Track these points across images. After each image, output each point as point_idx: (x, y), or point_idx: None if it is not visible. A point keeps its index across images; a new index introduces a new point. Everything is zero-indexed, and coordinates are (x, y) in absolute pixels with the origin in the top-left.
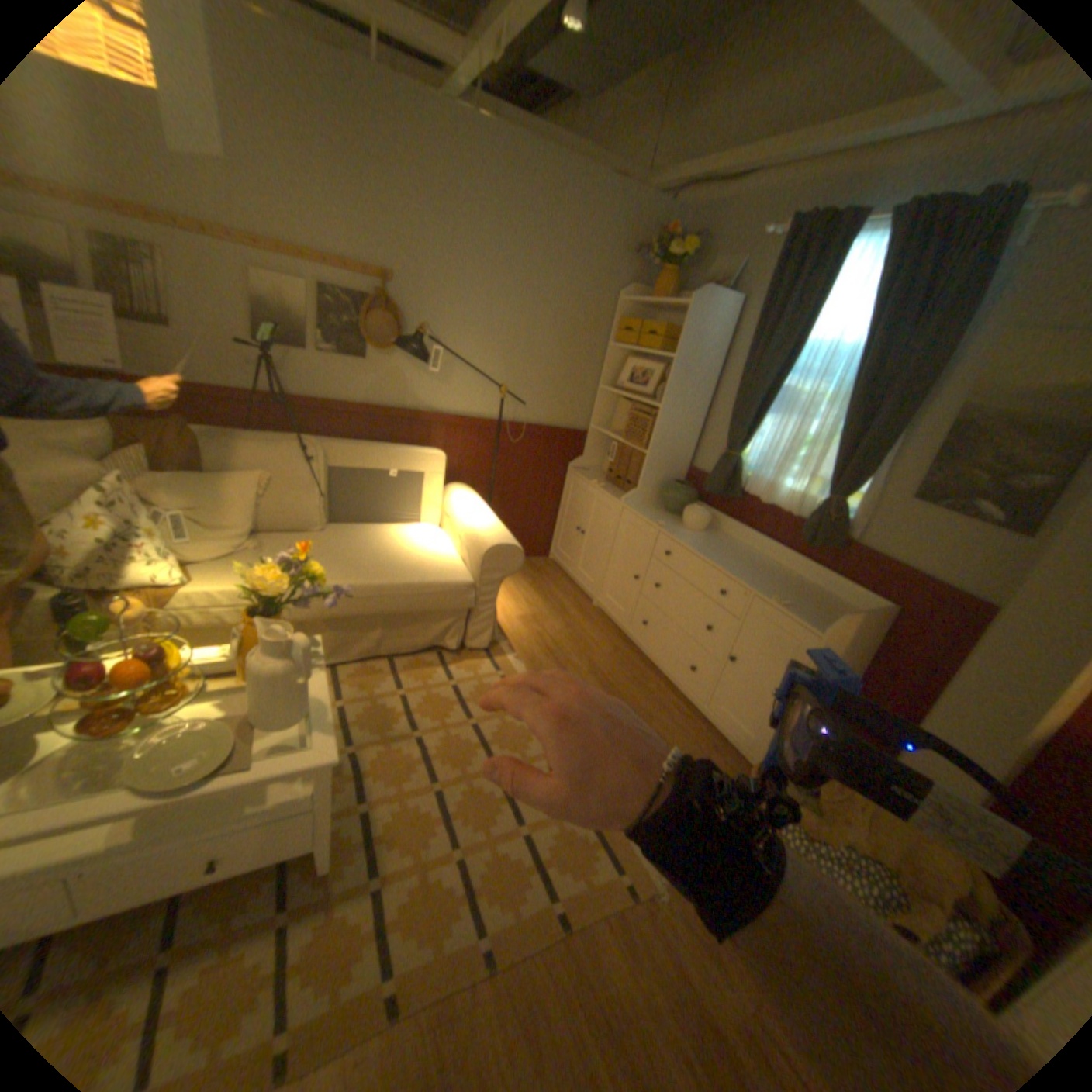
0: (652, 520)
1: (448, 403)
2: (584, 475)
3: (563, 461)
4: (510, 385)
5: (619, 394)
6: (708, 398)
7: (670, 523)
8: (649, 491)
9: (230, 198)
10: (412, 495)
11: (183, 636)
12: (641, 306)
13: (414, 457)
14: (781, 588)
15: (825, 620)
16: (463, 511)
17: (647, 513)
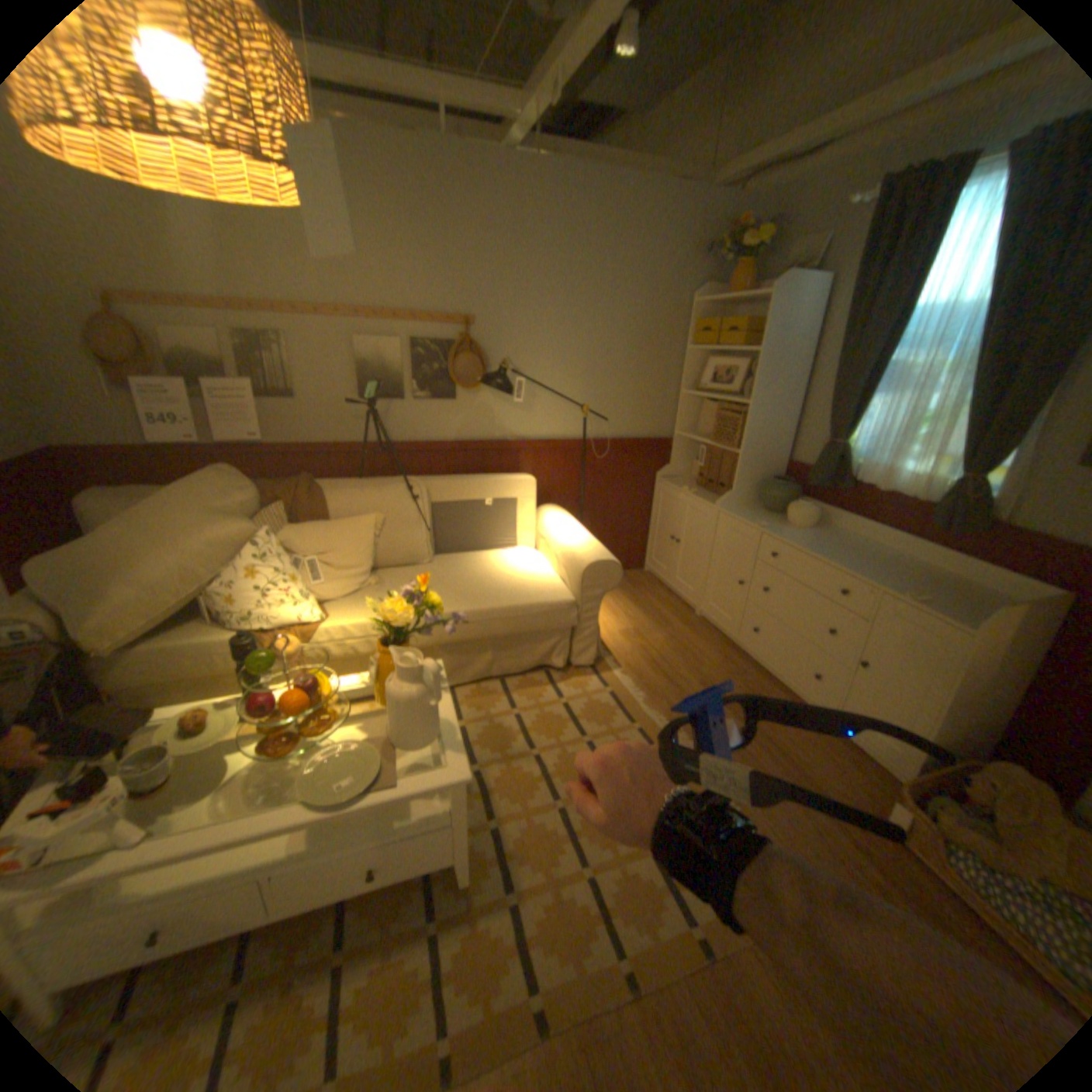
0: (753, 521)
1: (533, 429)
2: (674, 483)
3: (651, 470)
4: (591, 403)
5: (703, 396)
6: (803, 386)
7: (774, 522)
8: (746, 491)
9: (335, 279)
10: (508, 520)
11: (325, 666)
12: (717, 304)
13: (508, 485)
14: (915, 582)
15: (977, 614)
16: (557, 531)
17: (747, 514)
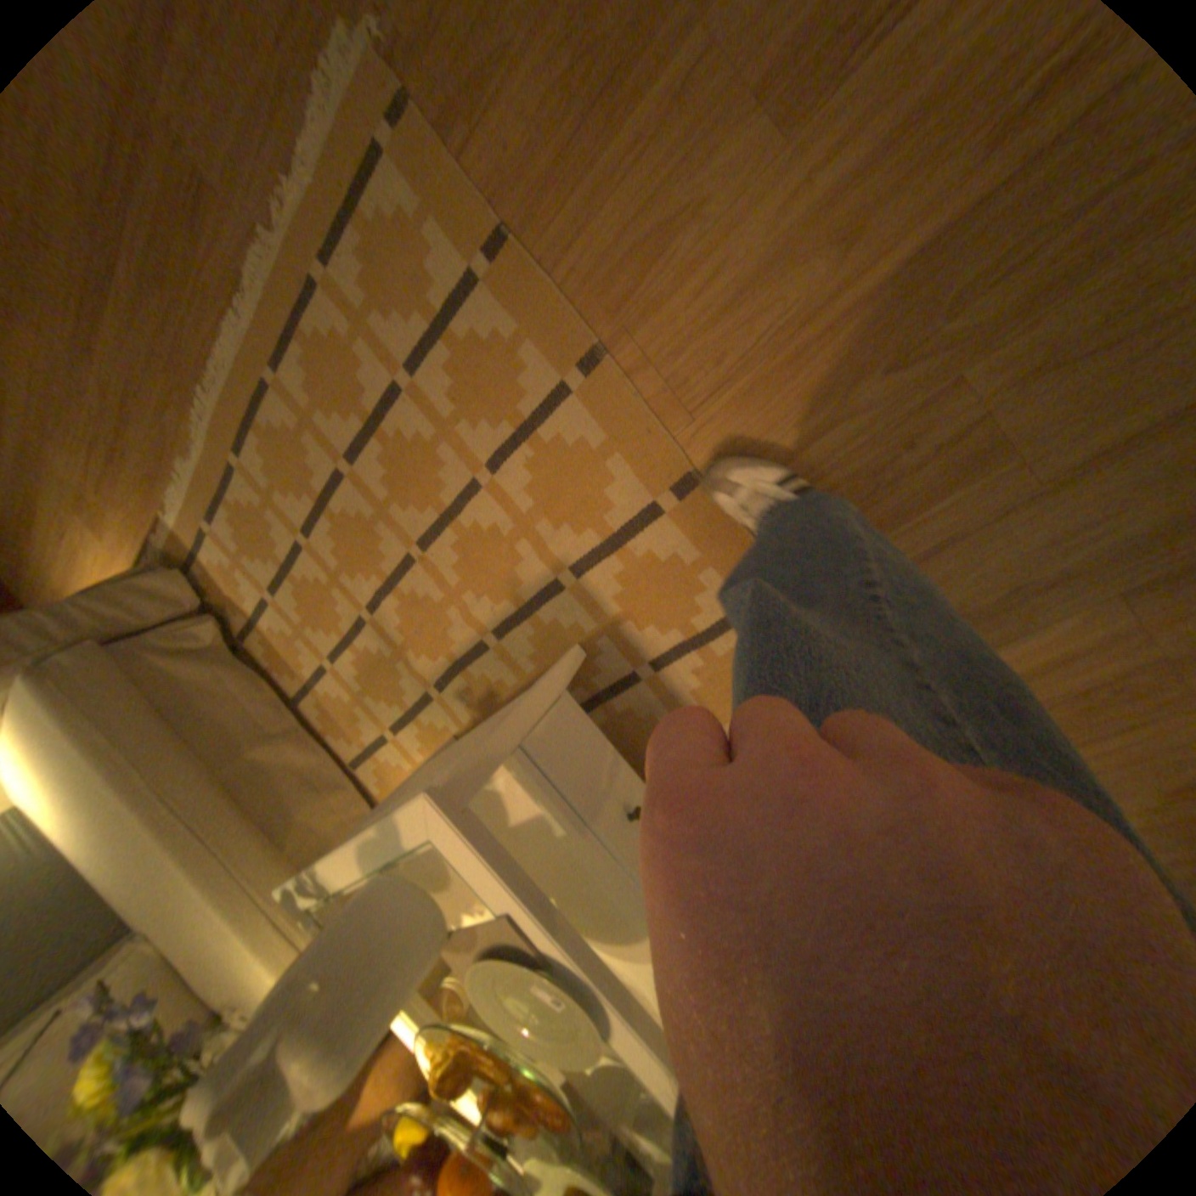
0: None
1: None
2: None
3: None
4: None
5: None
6: None
7: None
8: None
9: None
10: None
11: None
12: None
13: None
14: None
15: None
16: None
17: None
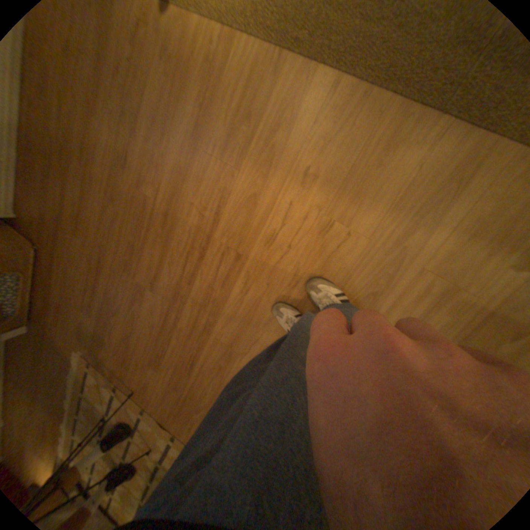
0: None
1: None
2: None
3: None
4: None
5: None
6: None
7: None
8: None
9: None
10: None
11: None
12: None
13: None
14: None
15: None
16: None
17: None
